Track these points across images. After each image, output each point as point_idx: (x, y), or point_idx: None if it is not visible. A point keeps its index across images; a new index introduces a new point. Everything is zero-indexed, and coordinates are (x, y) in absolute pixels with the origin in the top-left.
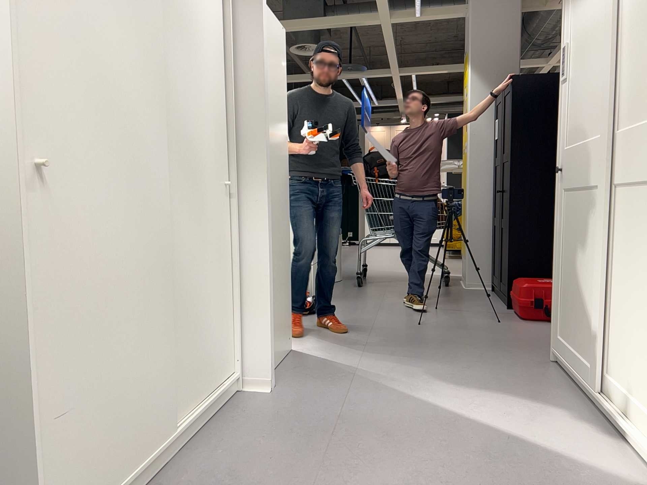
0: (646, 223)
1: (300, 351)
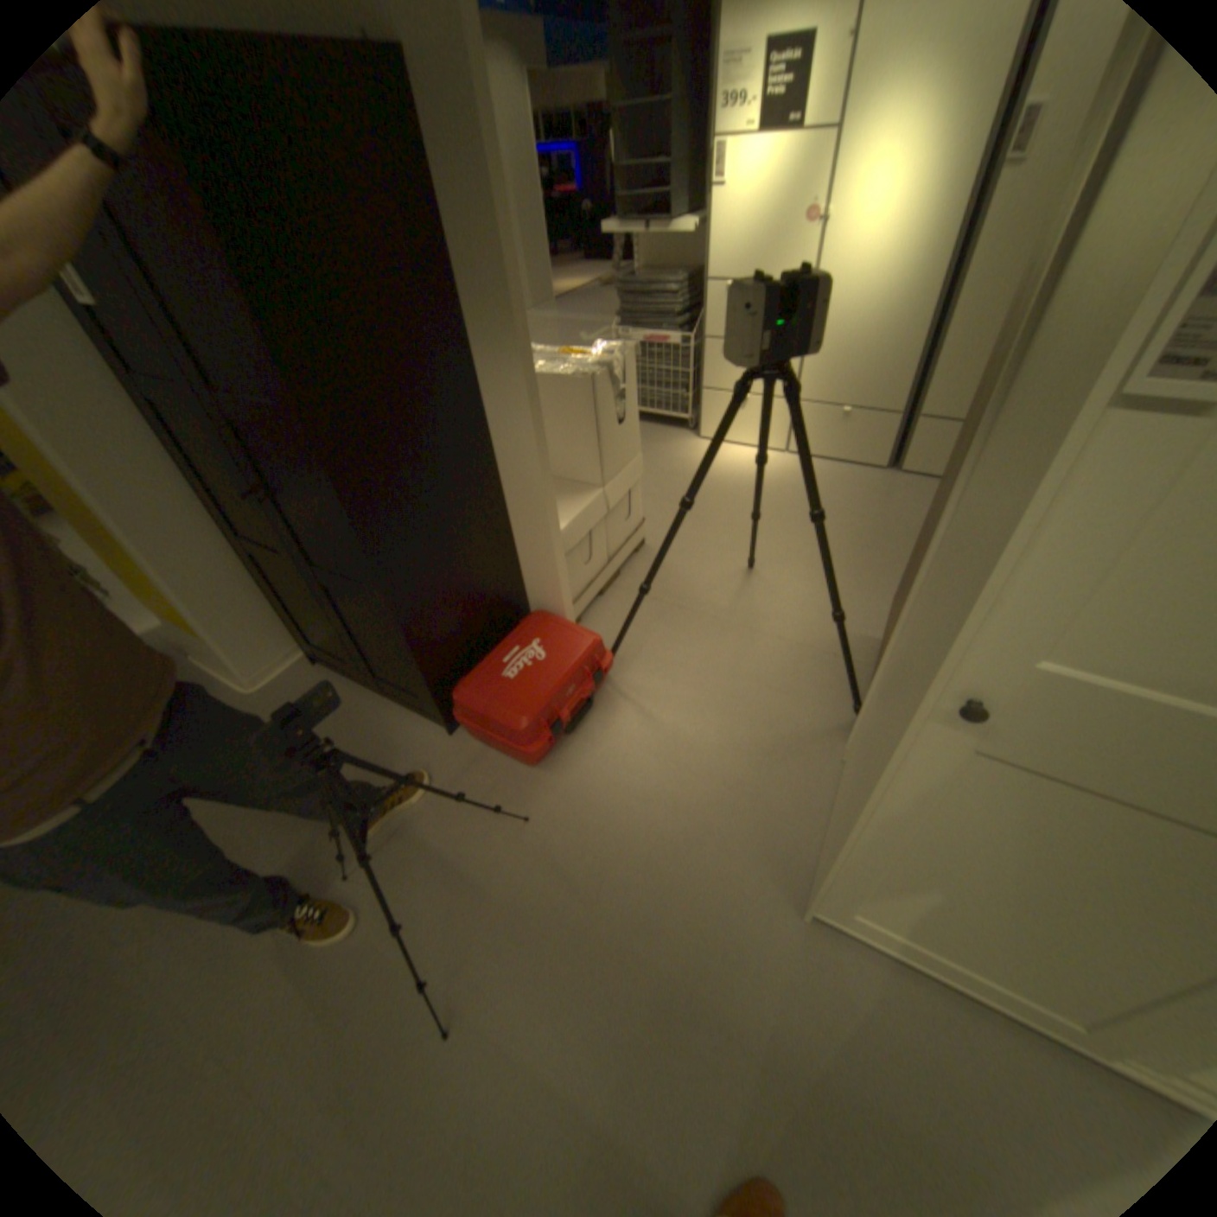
0: None
1: None
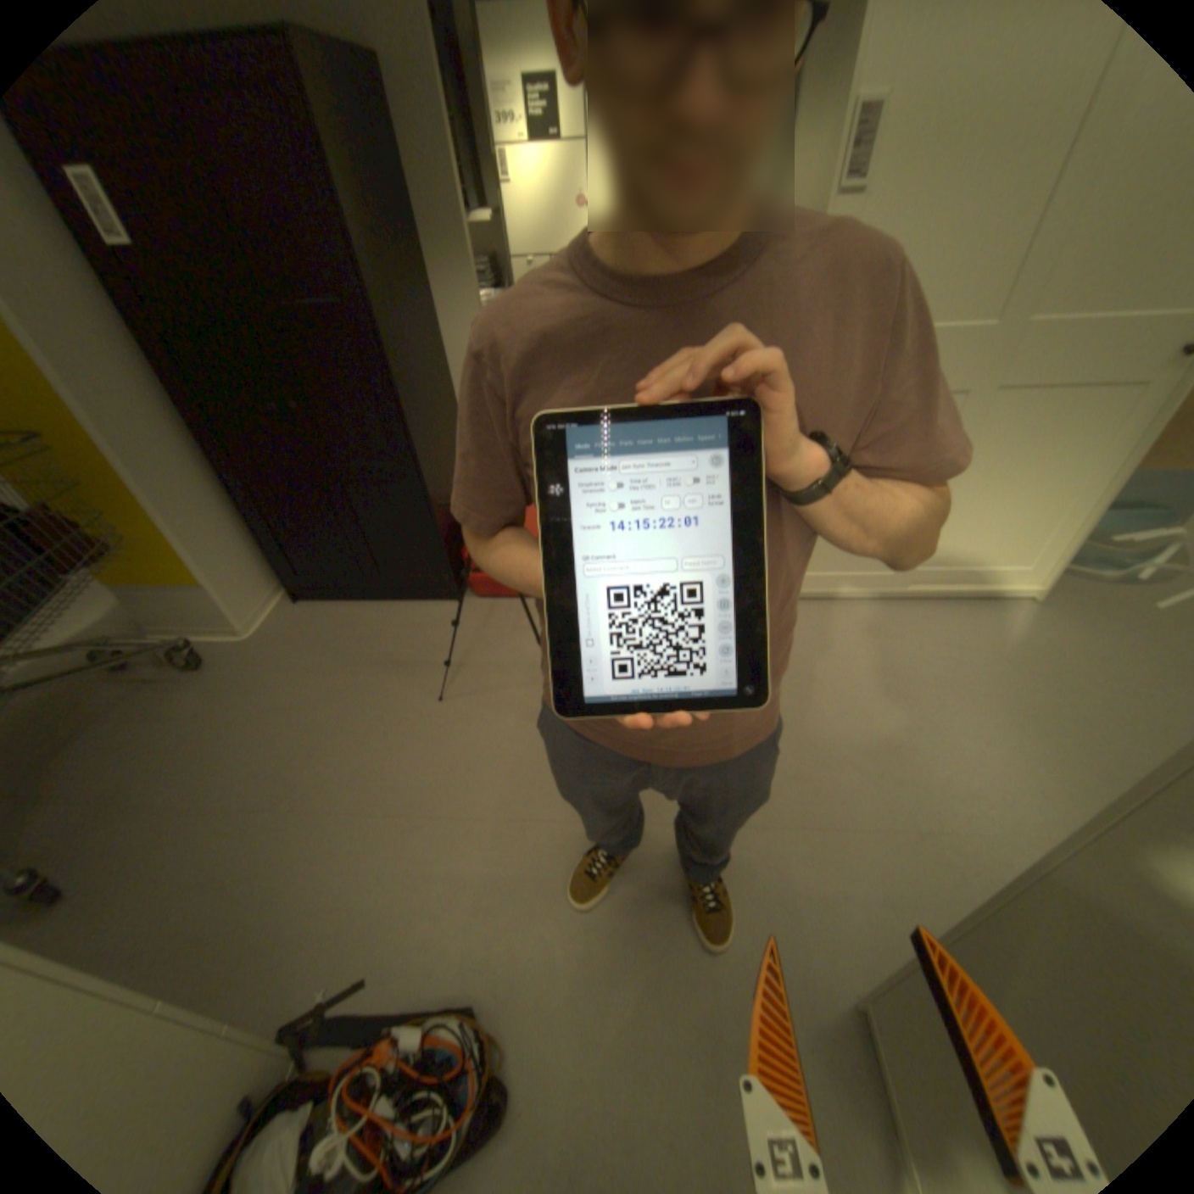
0: (1070, 425)
1: (861, 978)
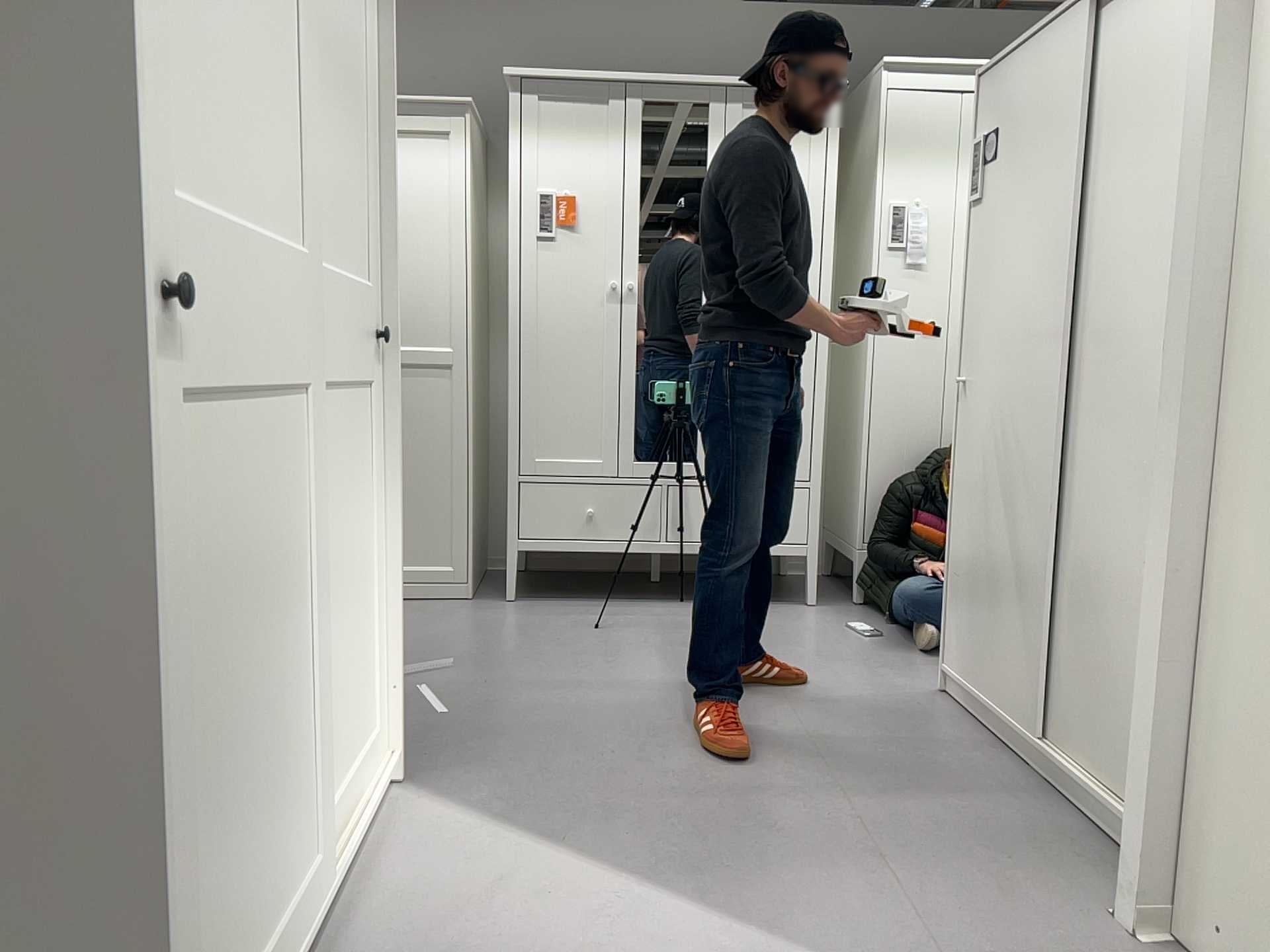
0: (345, 457)
1: None
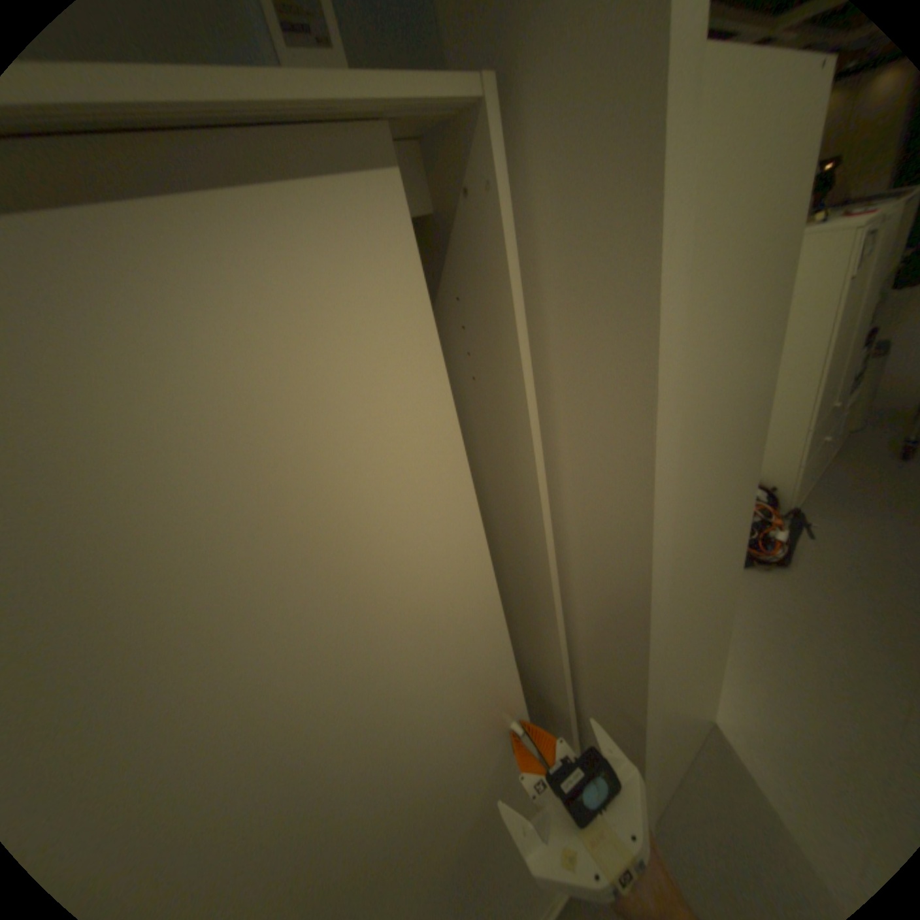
0: None
1: (731, 744)
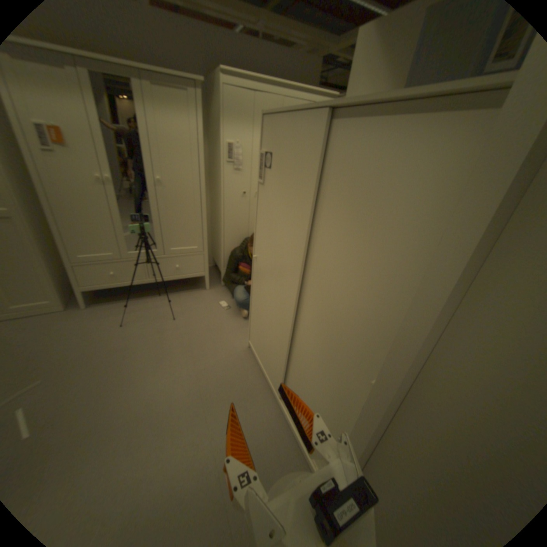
0: None
1: None
